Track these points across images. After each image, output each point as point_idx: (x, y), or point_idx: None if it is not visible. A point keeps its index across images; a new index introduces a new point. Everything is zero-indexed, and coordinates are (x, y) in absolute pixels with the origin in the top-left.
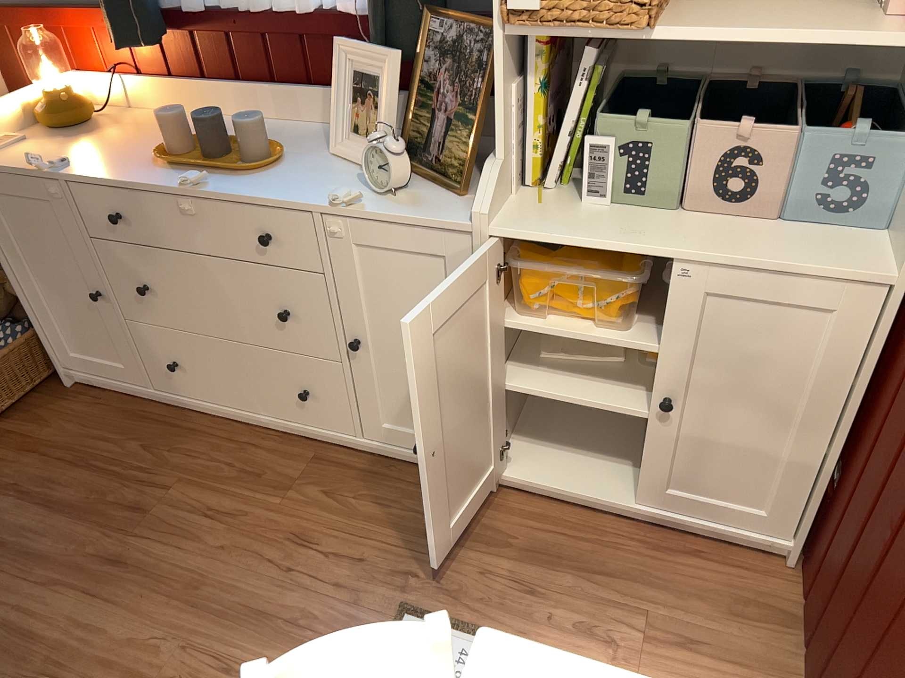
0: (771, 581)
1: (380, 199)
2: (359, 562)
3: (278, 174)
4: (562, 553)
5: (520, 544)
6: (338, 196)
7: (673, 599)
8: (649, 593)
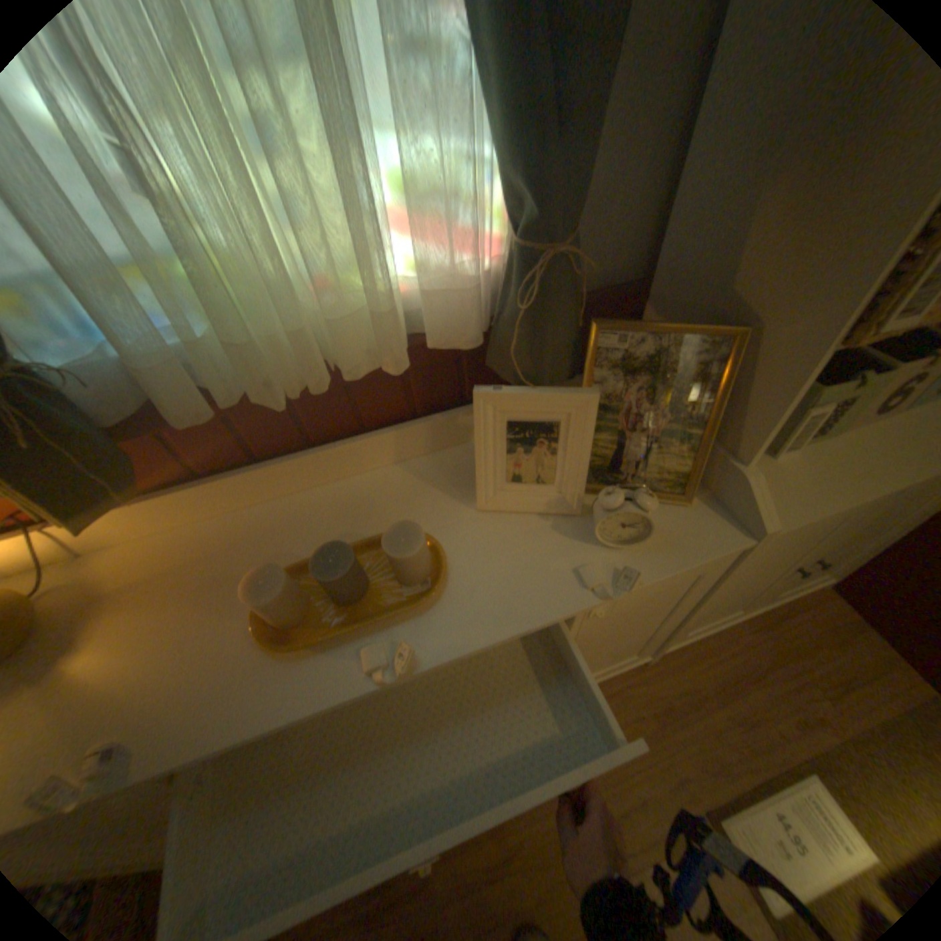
0: (835, 608)
1: (633, 554)
2: (648, 812)
3: (456, 575)
4: (740, 680)
5: (713, 694)
6: (594, 579)
7: (817, 662)
8: (805, 669)
